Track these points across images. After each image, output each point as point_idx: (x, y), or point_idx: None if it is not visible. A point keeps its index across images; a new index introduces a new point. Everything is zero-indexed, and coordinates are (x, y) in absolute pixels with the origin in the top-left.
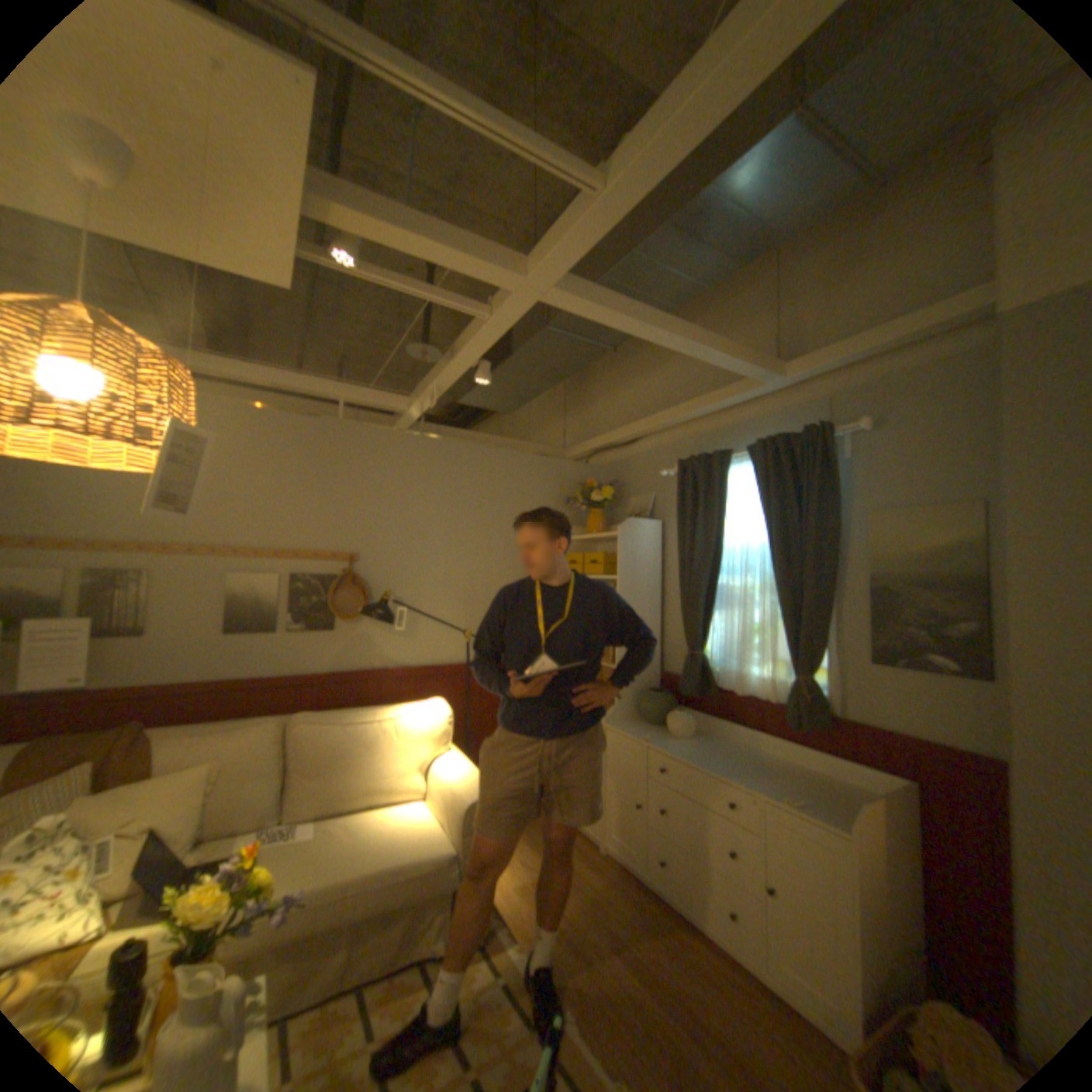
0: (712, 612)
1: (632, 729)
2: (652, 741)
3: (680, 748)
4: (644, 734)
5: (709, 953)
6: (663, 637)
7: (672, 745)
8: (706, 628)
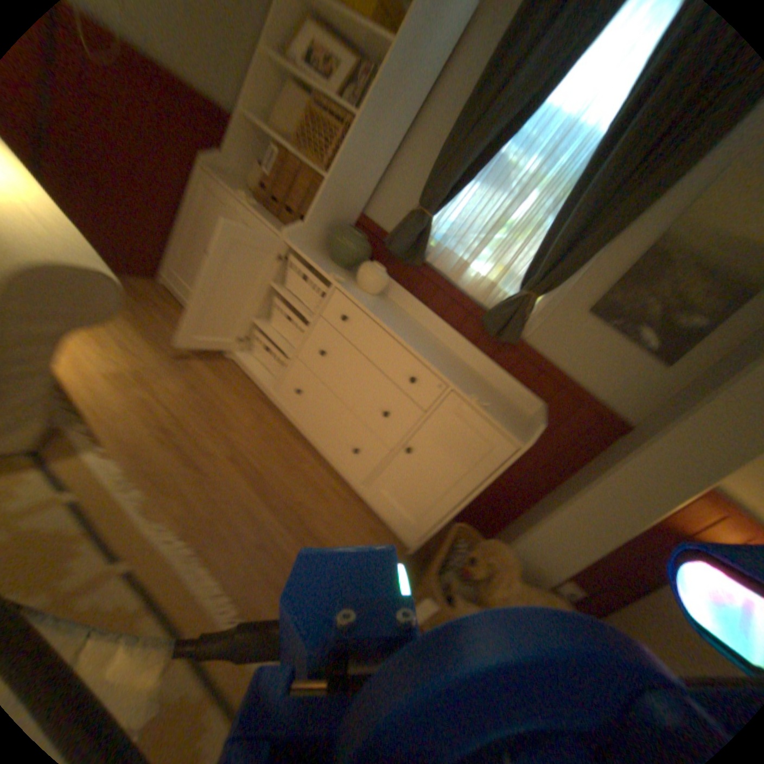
0: (476, 180)
1: (318, 260)
2: (343, 284)
3: (370, 304)
4: (332, 272)
5: (318, 464)
6: (386, 177)
7: (362, 297)
8: (452, 194)
